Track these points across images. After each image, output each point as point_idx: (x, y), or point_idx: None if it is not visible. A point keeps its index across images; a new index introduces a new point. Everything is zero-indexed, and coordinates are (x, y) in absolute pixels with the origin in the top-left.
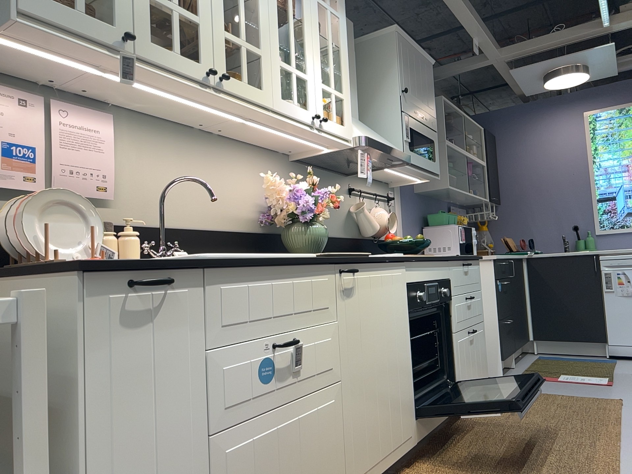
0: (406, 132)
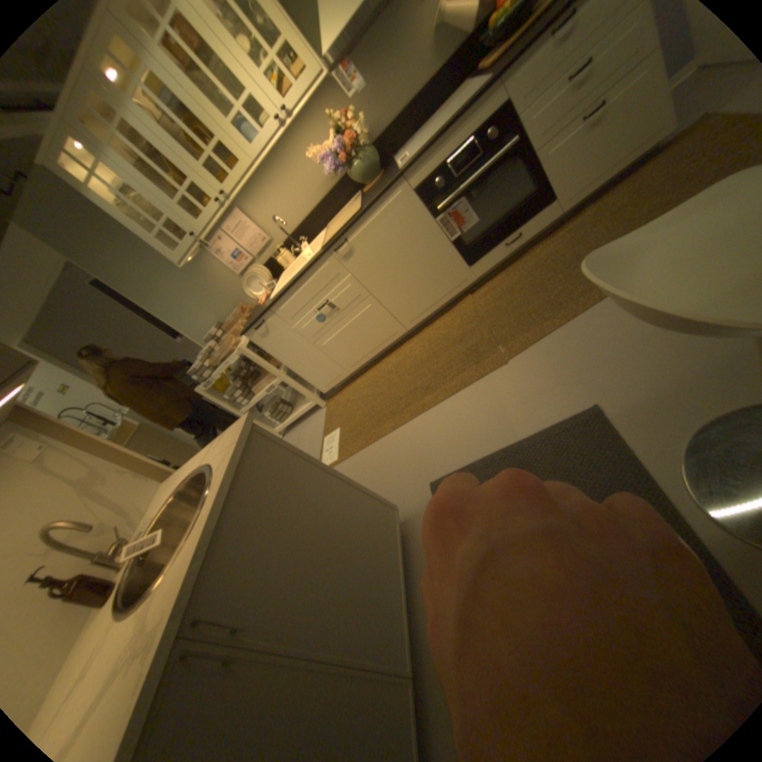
0: None
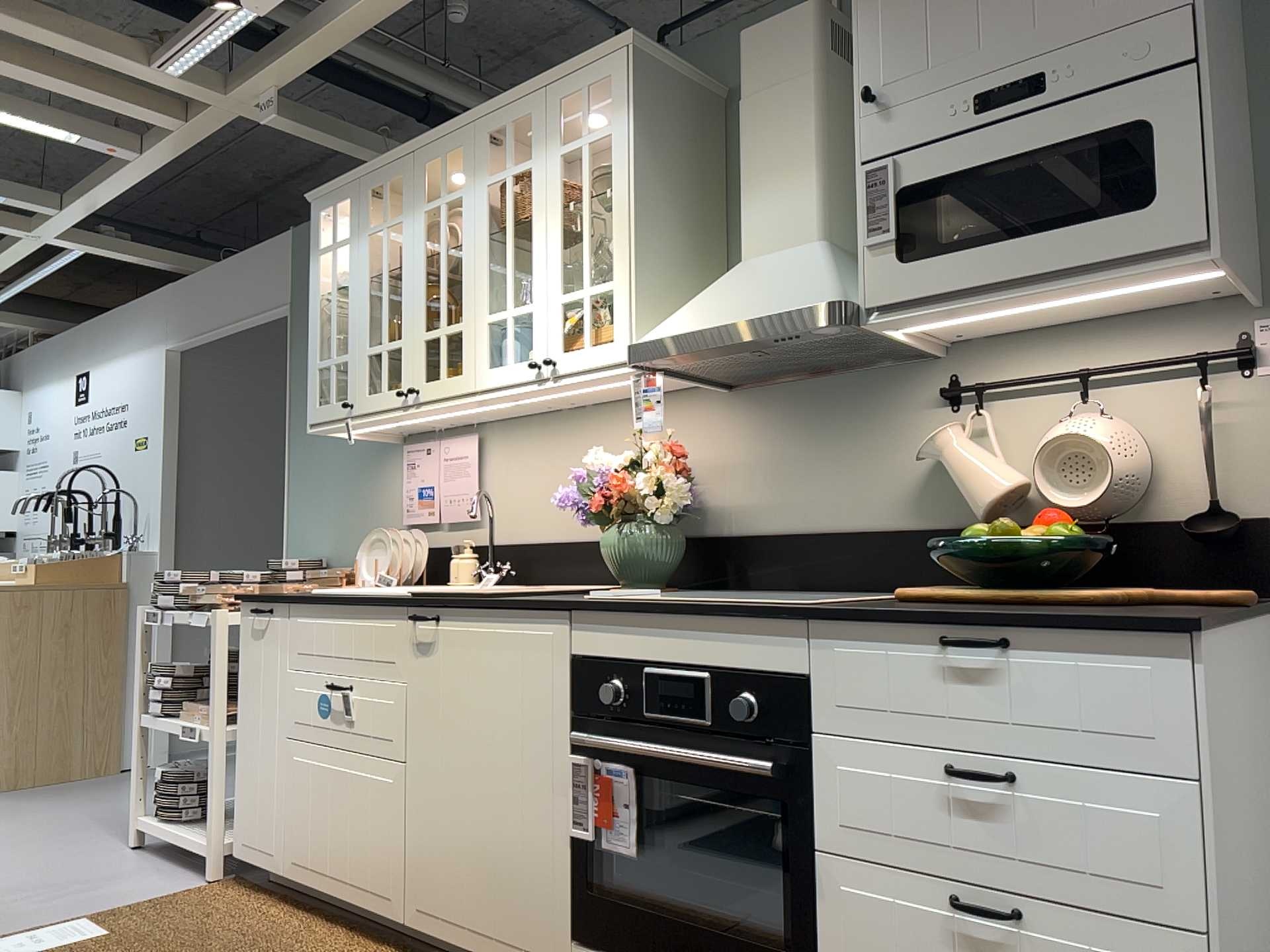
0: (866, 223)
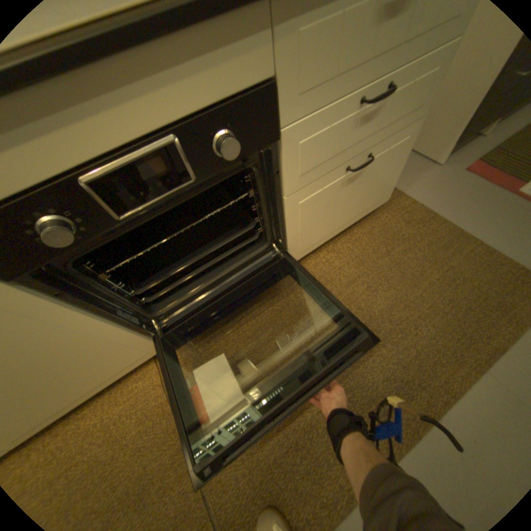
0: None
